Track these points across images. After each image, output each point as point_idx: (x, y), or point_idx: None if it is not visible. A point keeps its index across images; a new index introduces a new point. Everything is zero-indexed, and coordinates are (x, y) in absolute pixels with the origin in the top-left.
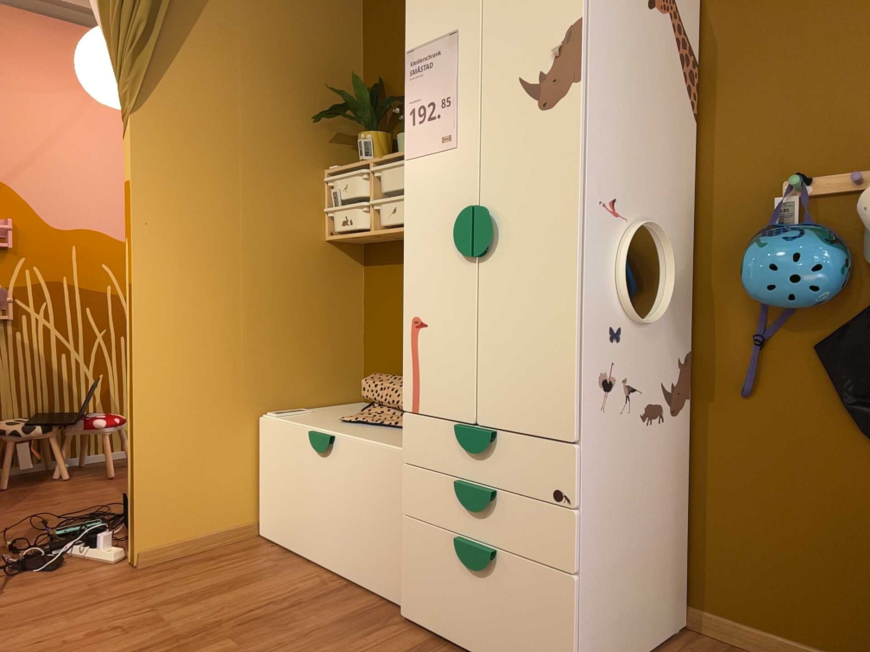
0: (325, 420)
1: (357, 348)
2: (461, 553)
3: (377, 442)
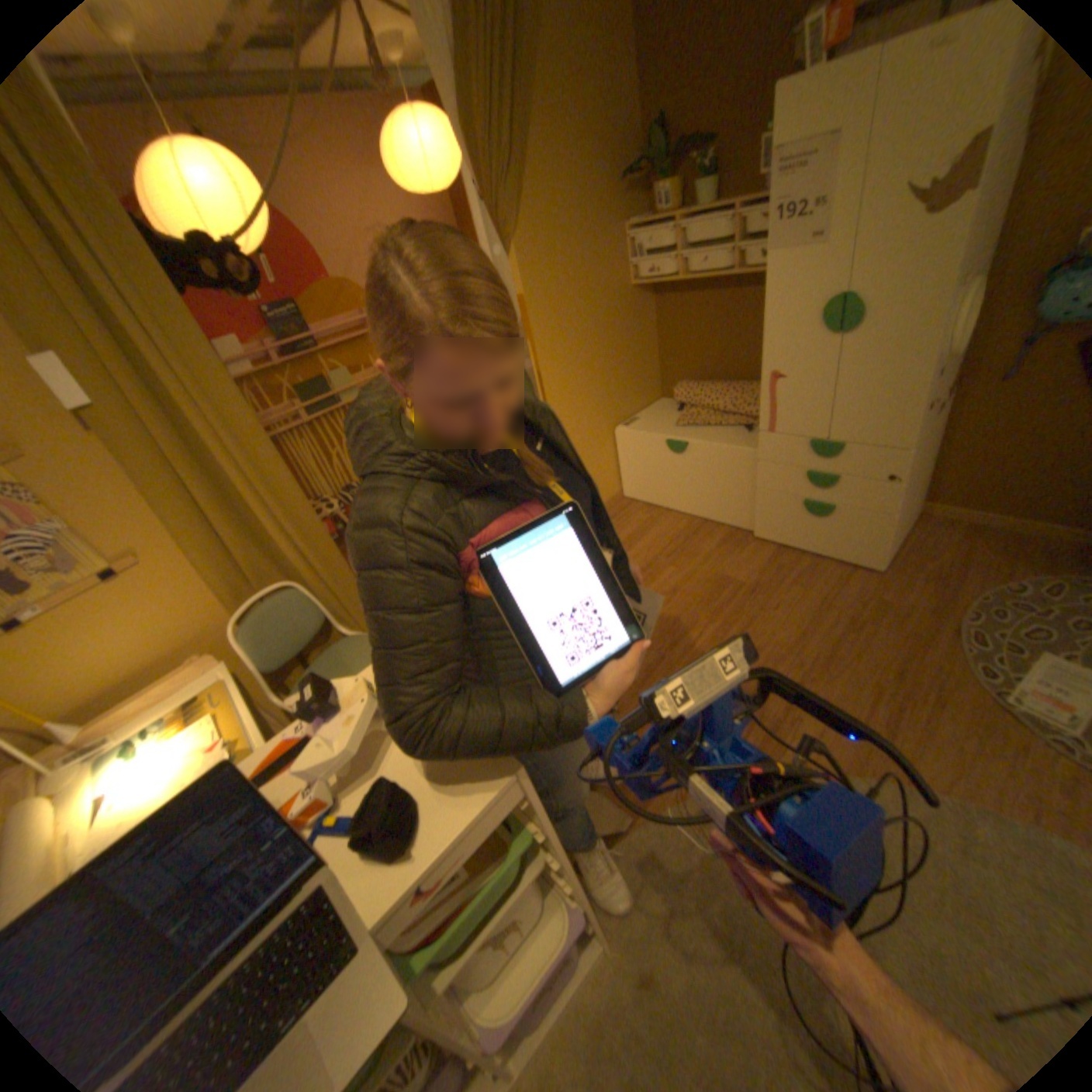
0: (664, 425)
1: (655, 361)
2: (808, 506)
3: (724, 443)
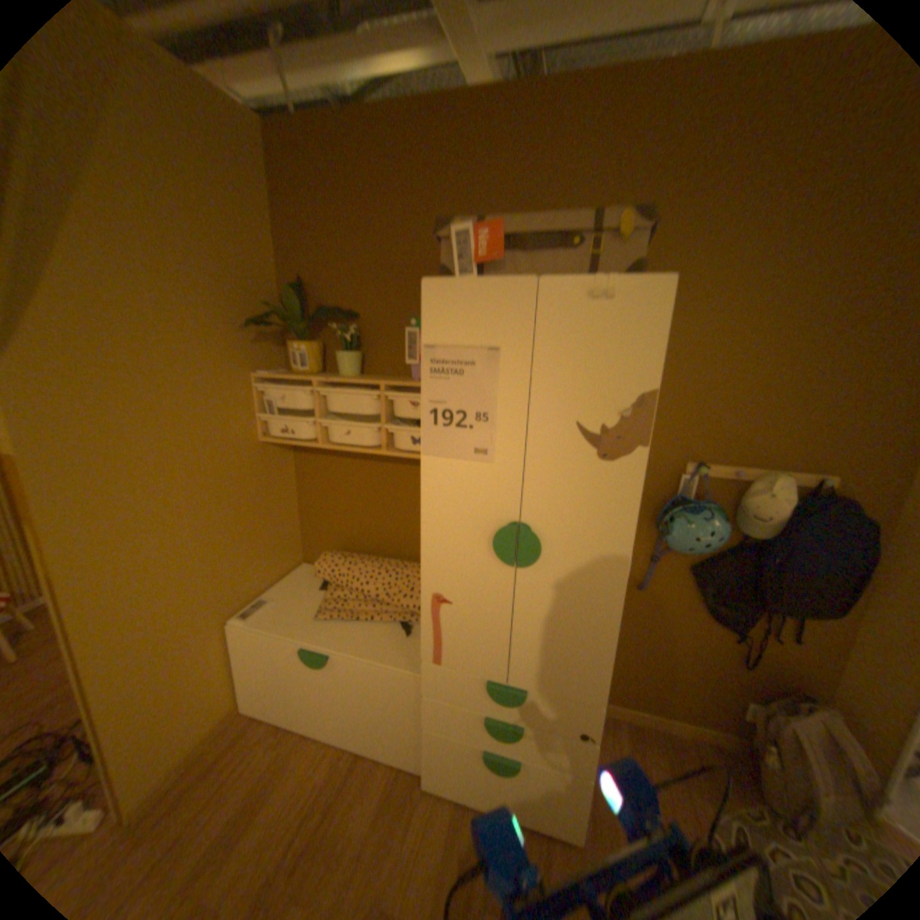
0: (300, 618)
1: (297, 522)
2: (491, 764)
3: (378, 660)
